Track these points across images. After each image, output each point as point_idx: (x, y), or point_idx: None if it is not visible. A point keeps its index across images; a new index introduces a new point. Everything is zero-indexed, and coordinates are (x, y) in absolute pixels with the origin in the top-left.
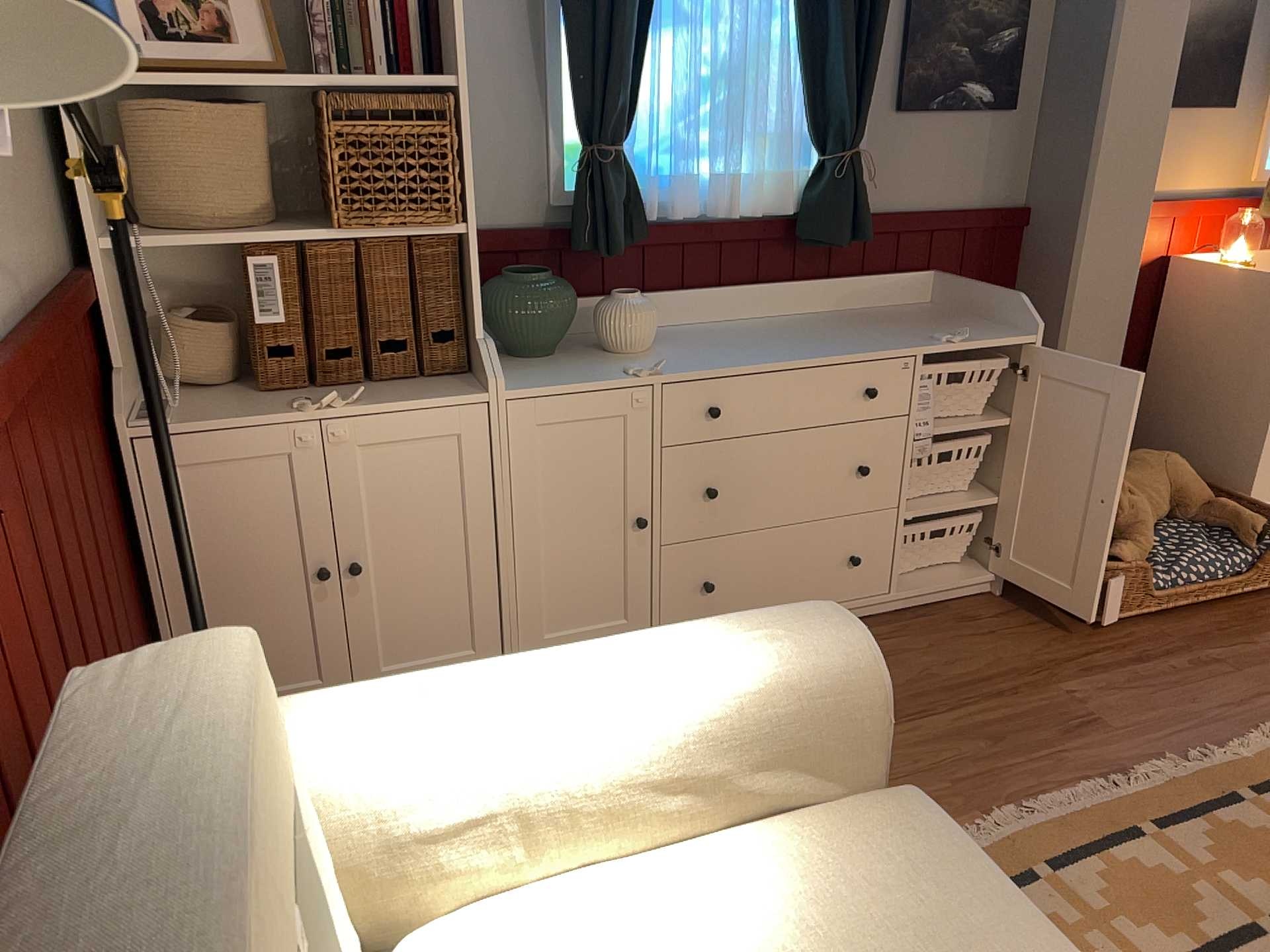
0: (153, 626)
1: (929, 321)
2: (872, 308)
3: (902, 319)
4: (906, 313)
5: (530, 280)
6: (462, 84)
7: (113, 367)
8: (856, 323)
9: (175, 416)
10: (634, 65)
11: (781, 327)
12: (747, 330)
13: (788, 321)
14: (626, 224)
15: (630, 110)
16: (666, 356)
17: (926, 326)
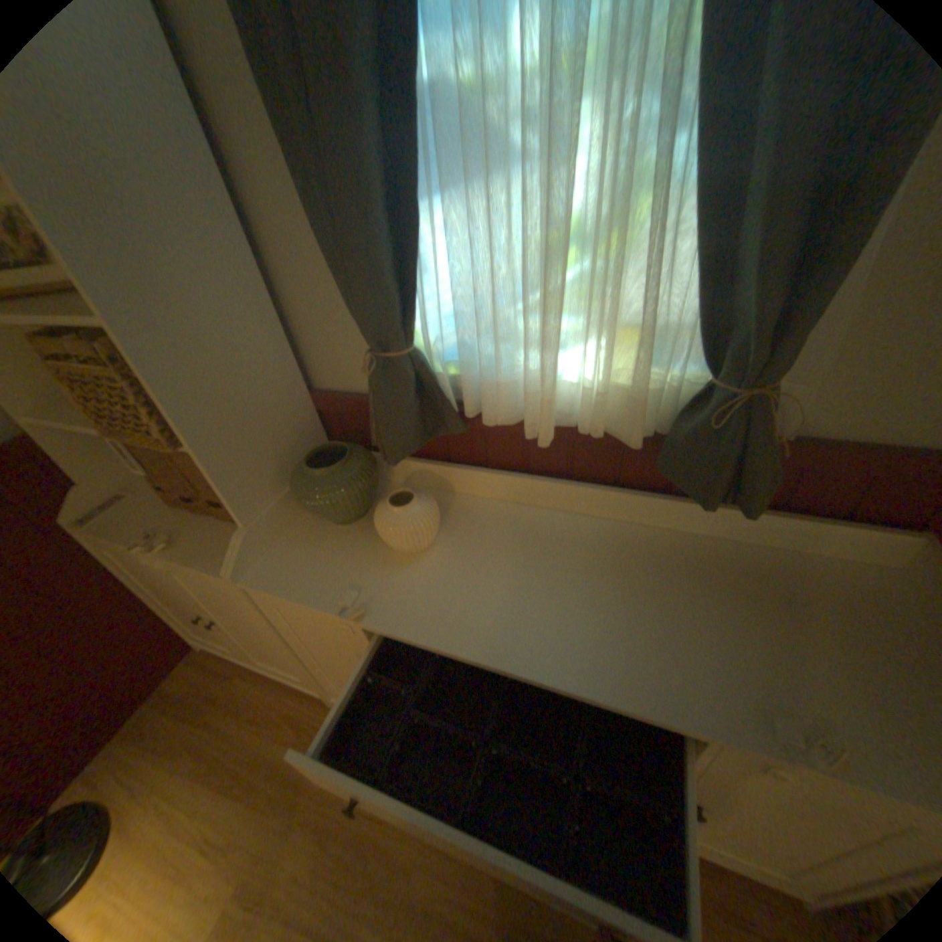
0: (143, 603)
1: (841, 636)
2: (783, 550)
3: (800, 605)
4: (824, 589)
5: (312, 472)
6: (109, 321)
7: (75, 480)
8: (711, 589)
9: (101, 518)
10: (402, 246)
11: (610, 553)
12: (565, 545)
13: (634, 540)
14: (423, 424)
15: (409, 306)
16: (423, 573)
17: (815, 655)
